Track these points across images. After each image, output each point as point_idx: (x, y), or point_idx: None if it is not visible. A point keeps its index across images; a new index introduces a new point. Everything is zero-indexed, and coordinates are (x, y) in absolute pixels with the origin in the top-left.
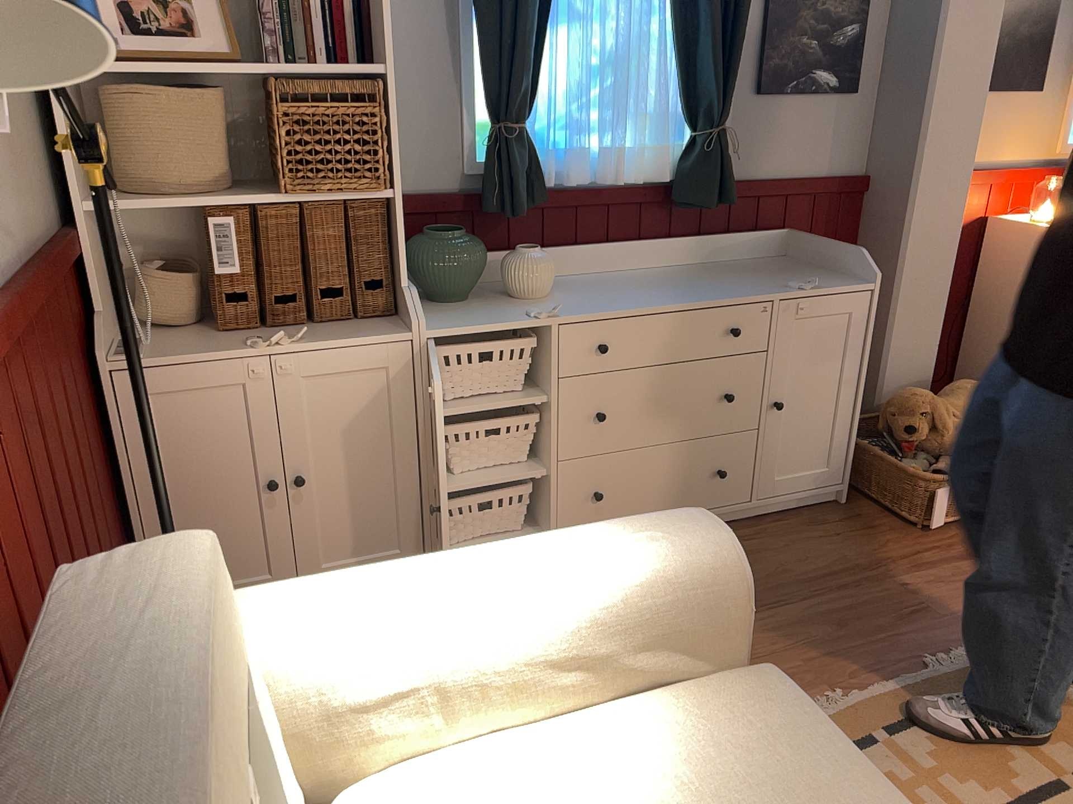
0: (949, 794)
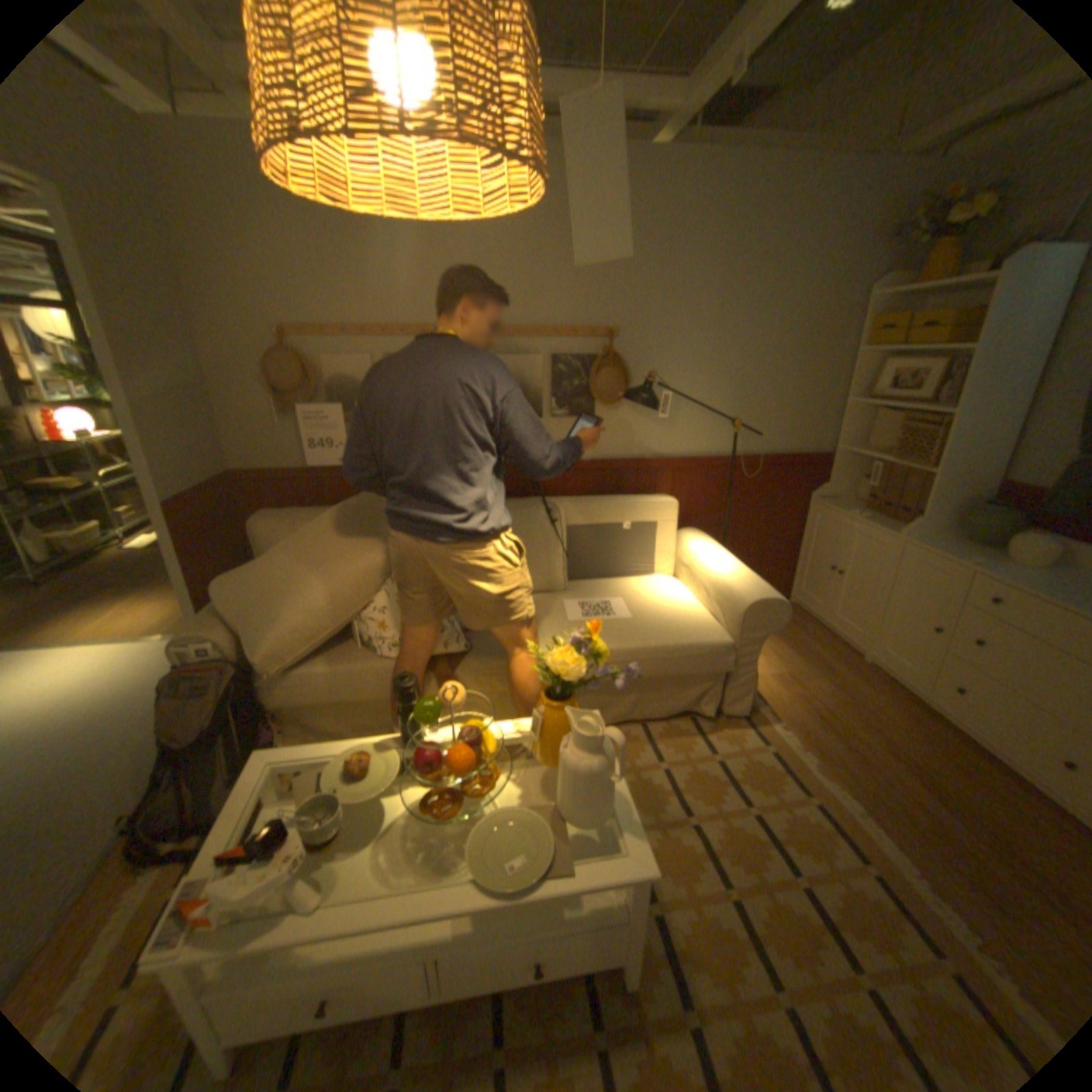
0: (777, 813)
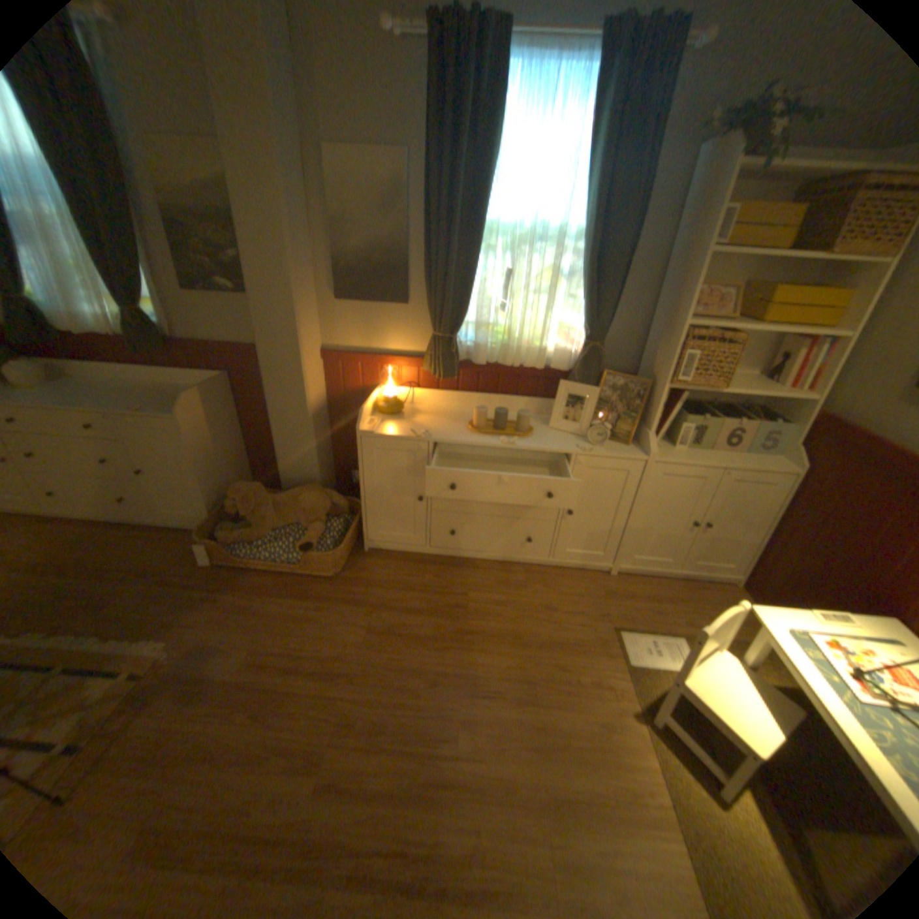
0: None
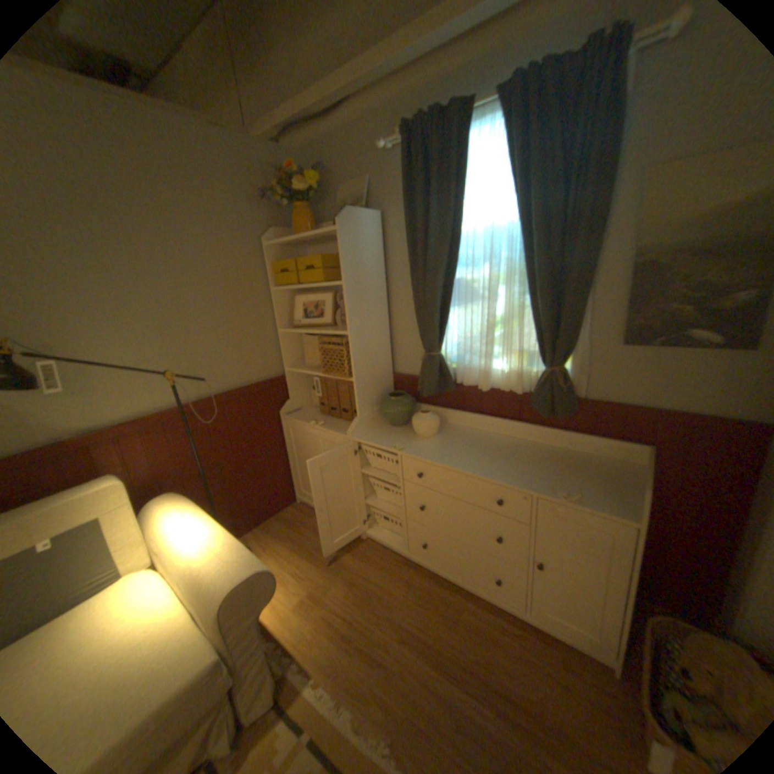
0: None
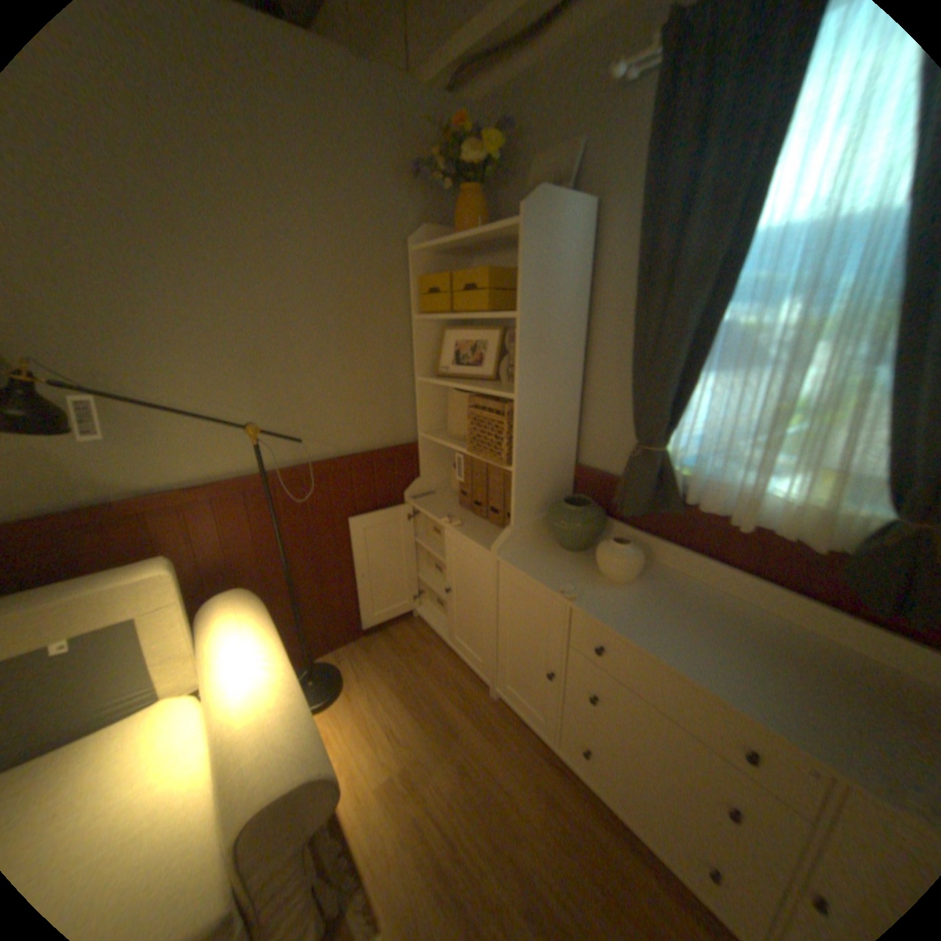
0: None
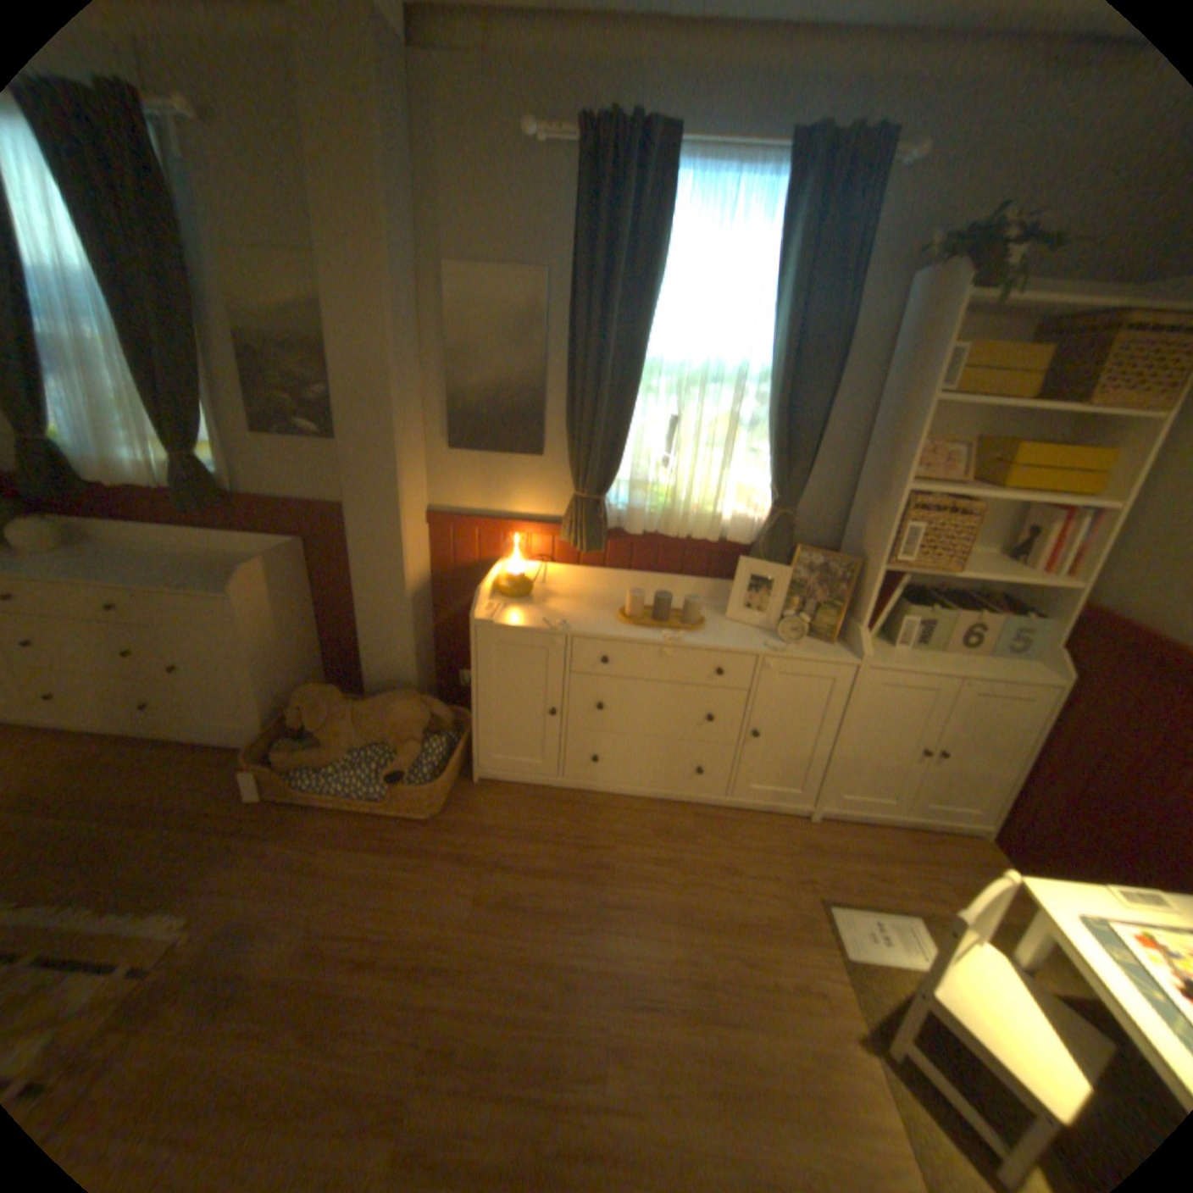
0: None
